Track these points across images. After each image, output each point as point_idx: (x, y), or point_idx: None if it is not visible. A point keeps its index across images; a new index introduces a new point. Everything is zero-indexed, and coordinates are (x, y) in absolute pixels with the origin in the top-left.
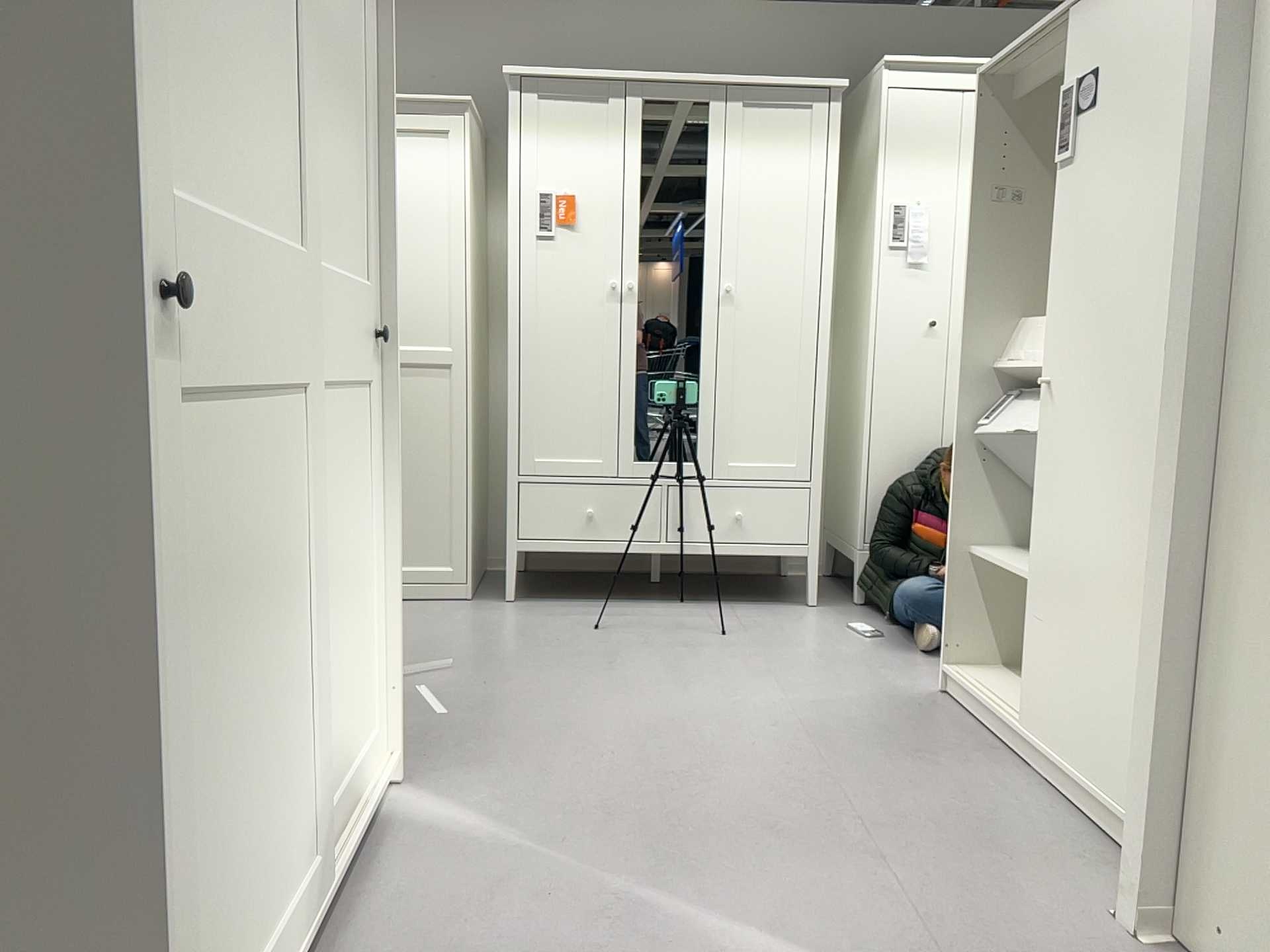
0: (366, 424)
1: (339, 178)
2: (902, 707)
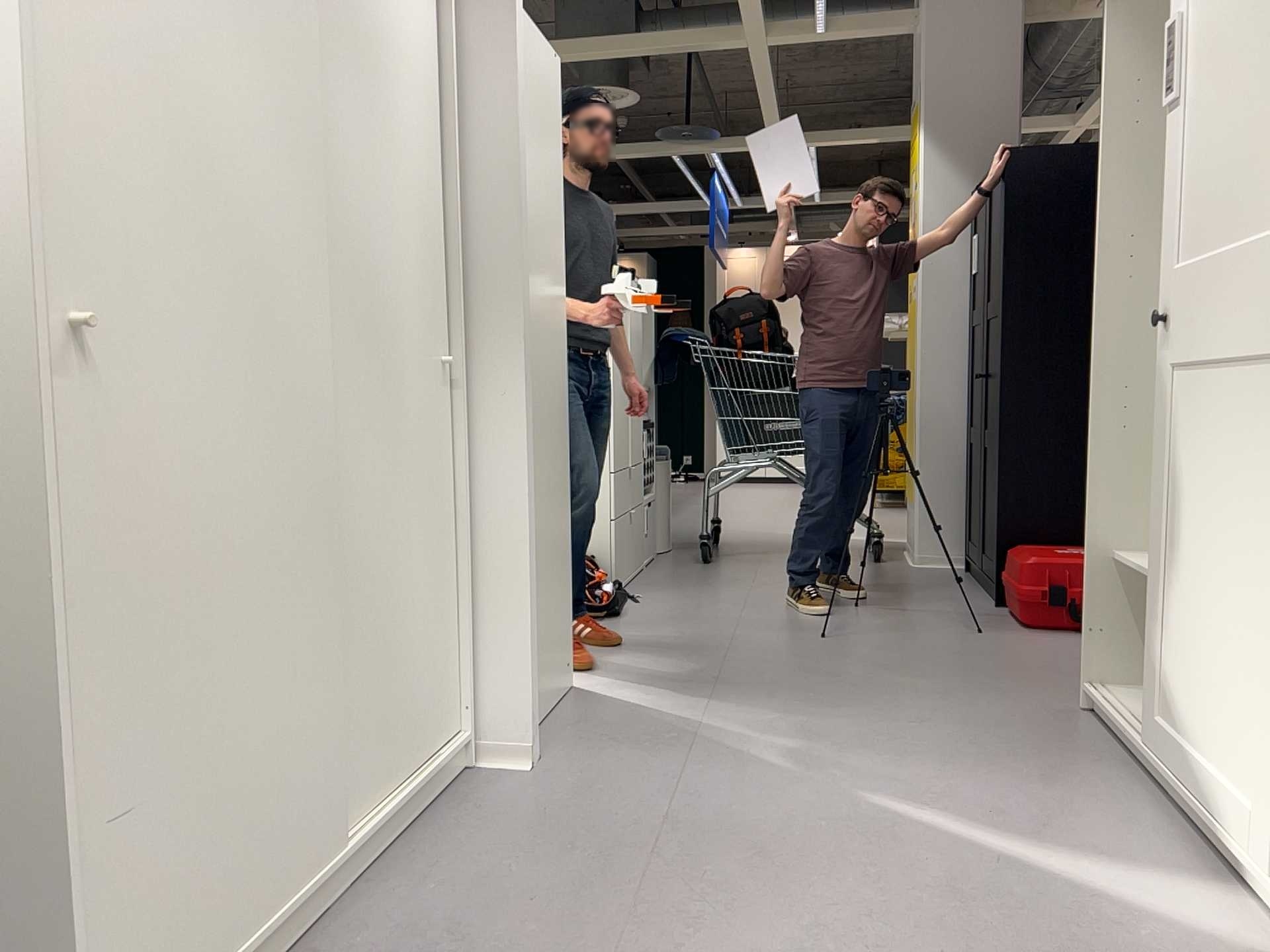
0: None
1: None
2: None
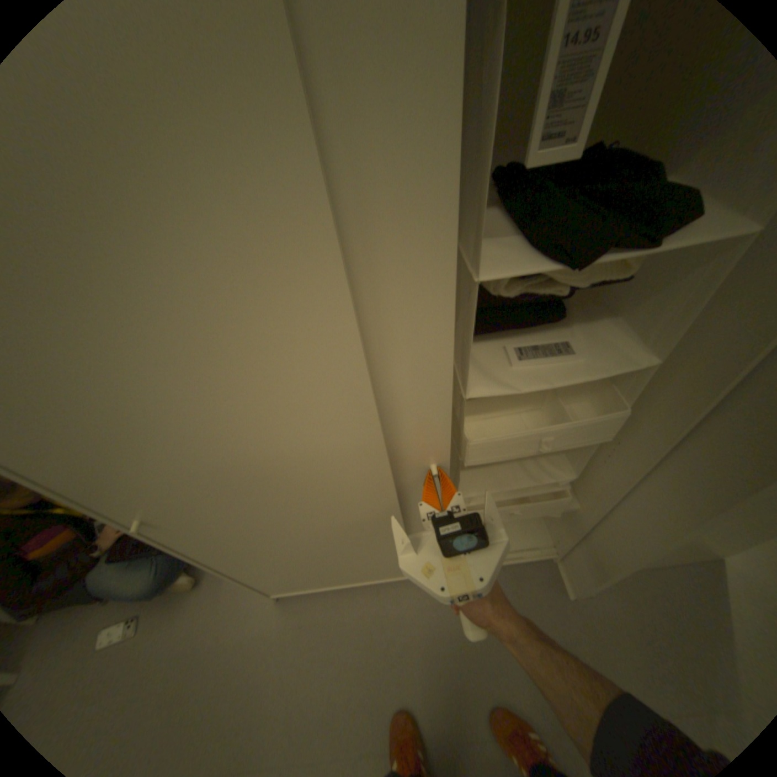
0: None
1: None
2: (297, 647)
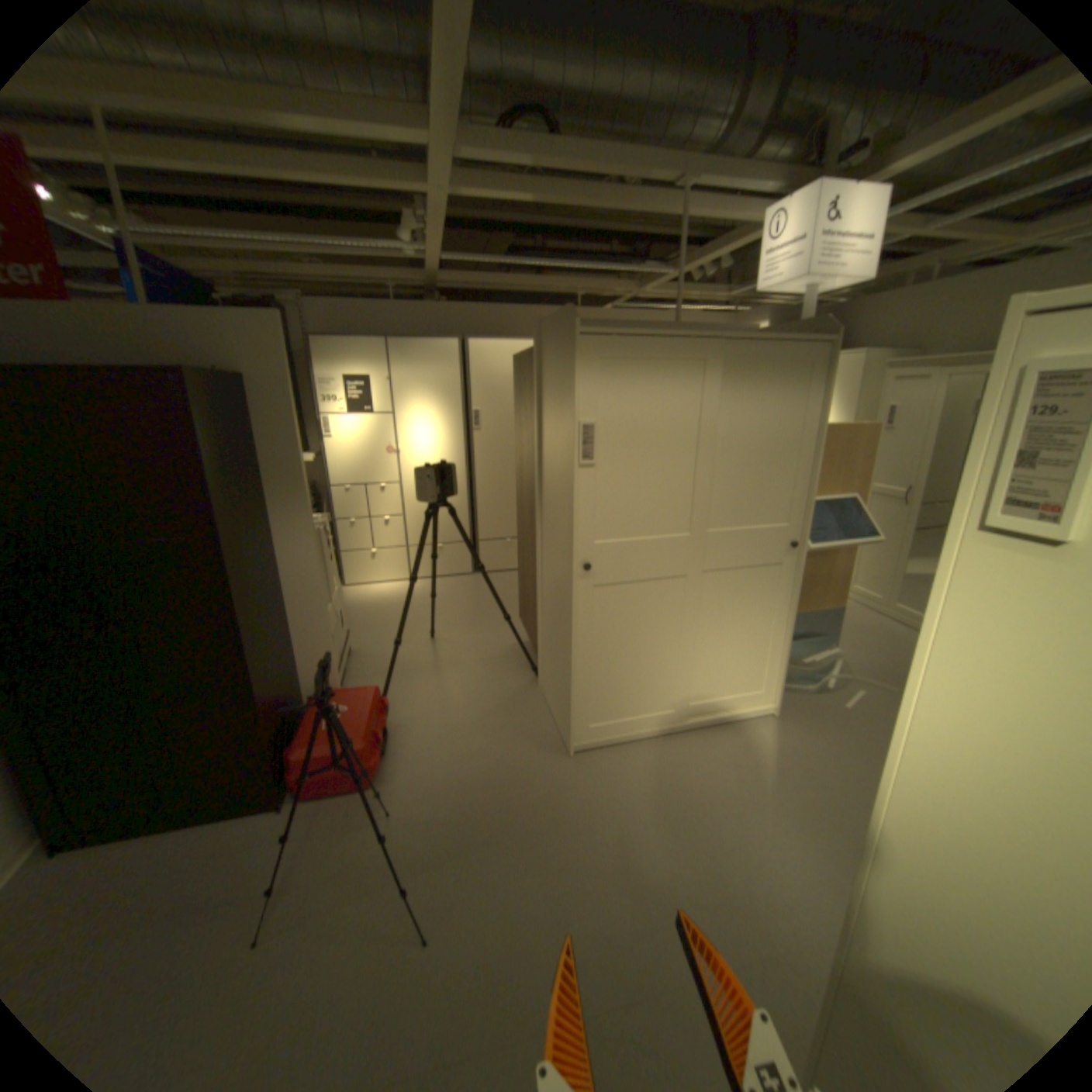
0: (780, 579)
1: (762, 490)
2: None
